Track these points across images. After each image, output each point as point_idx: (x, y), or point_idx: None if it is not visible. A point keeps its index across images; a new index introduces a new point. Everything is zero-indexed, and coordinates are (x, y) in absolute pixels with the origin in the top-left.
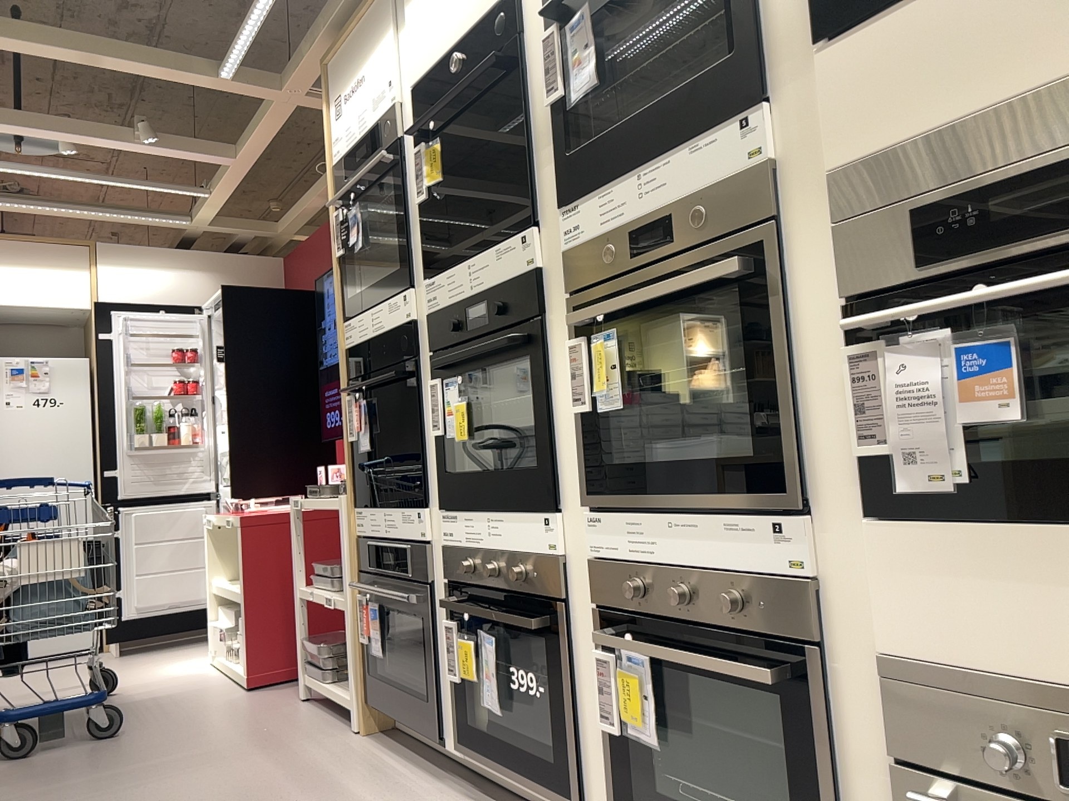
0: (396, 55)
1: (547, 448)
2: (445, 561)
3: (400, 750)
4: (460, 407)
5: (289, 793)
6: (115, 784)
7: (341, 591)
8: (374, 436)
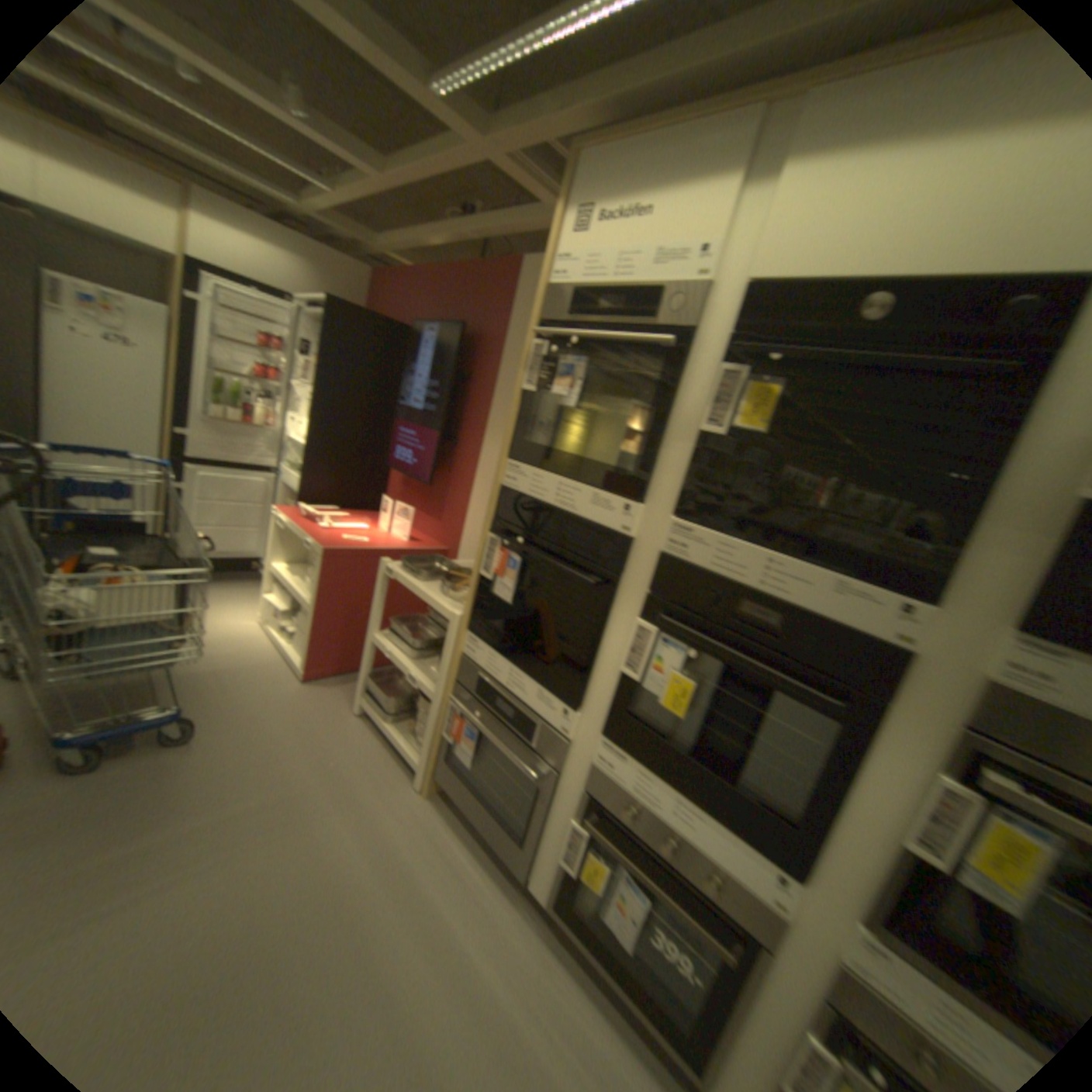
0: (734, 212)
1: (827, 829)
2: (594, 780)
3: (463, 838)
4: (687, 686)
5: (382, 910)
6: (197, 855)
7: (418, 664)
8: (516, 590)
